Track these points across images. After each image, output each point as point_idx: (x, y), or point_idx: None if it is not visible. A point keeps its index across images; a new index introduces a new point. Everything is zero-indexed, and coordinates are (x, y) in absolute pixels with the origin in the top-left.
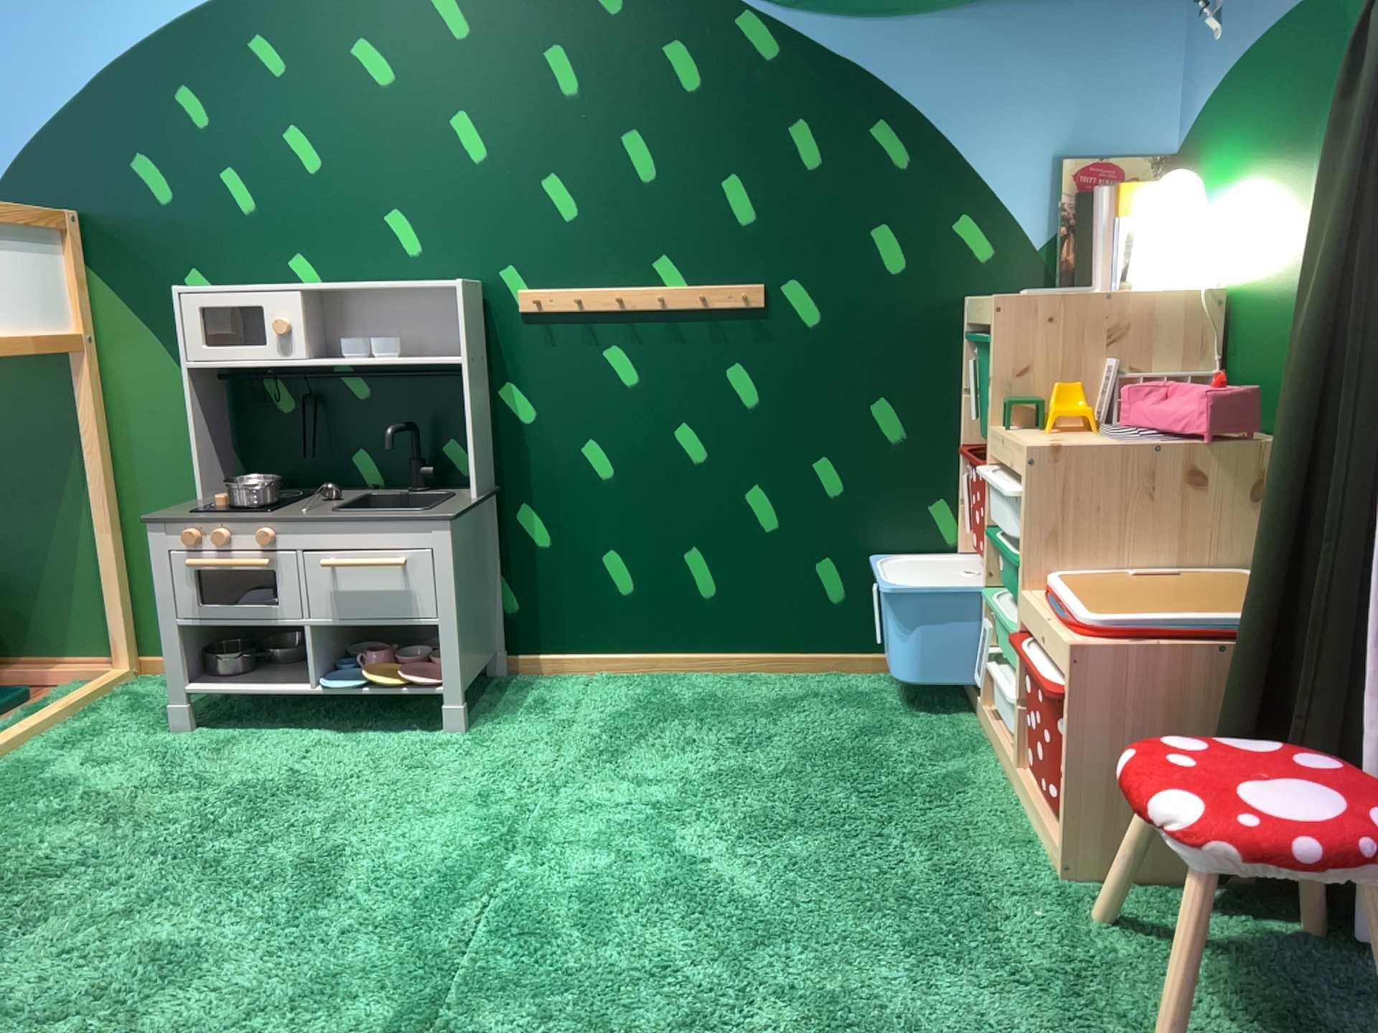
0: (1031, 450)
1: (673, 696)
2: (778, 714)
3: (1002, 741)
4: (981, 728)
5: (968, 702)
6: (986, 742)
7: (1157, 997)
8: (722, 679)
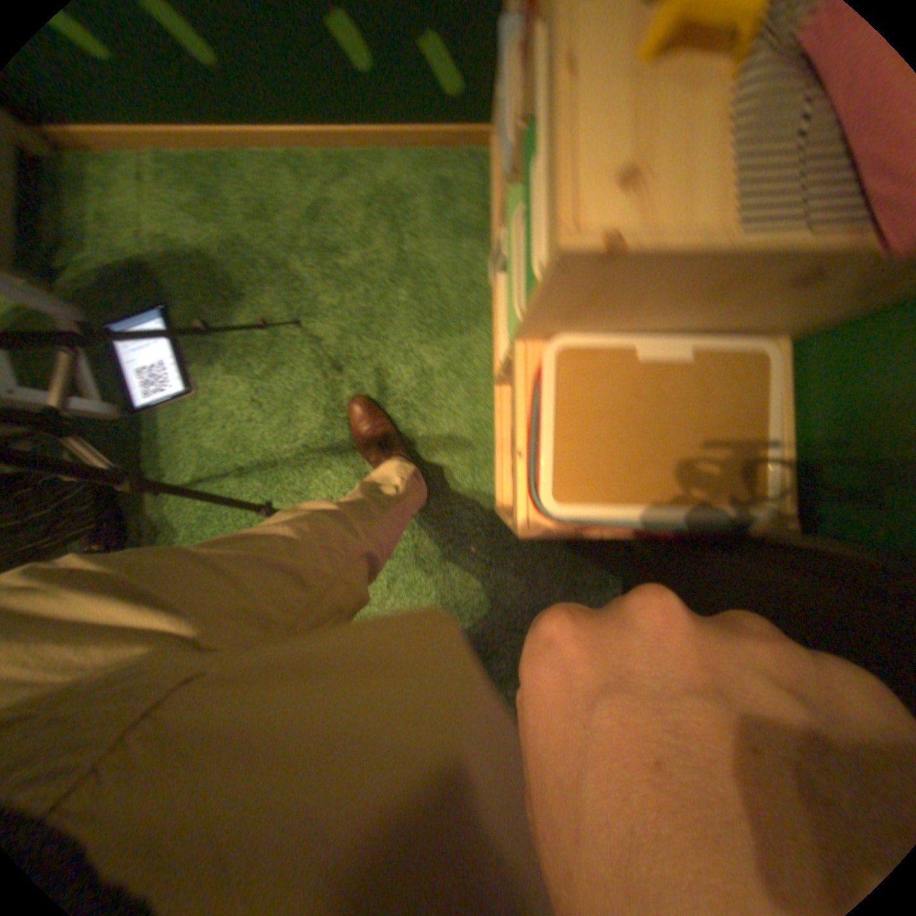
0: (559, 255)
1: (220, 204)
2: (317, 248)
3: (491, 330)
4: (485, 279)
5: (485, 224)
6: (484, 307)
7: (501, 653)
8: (264, 163)
